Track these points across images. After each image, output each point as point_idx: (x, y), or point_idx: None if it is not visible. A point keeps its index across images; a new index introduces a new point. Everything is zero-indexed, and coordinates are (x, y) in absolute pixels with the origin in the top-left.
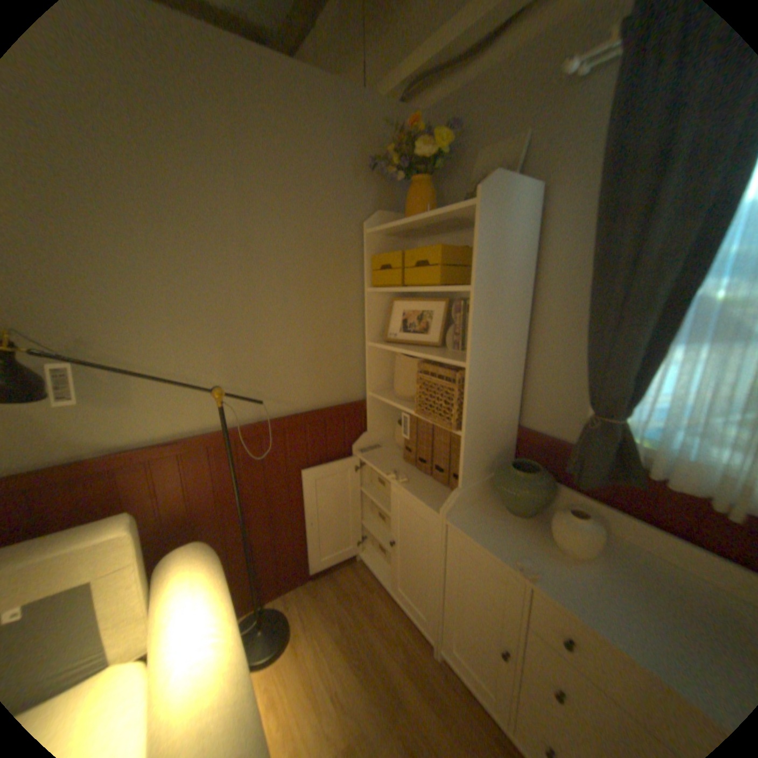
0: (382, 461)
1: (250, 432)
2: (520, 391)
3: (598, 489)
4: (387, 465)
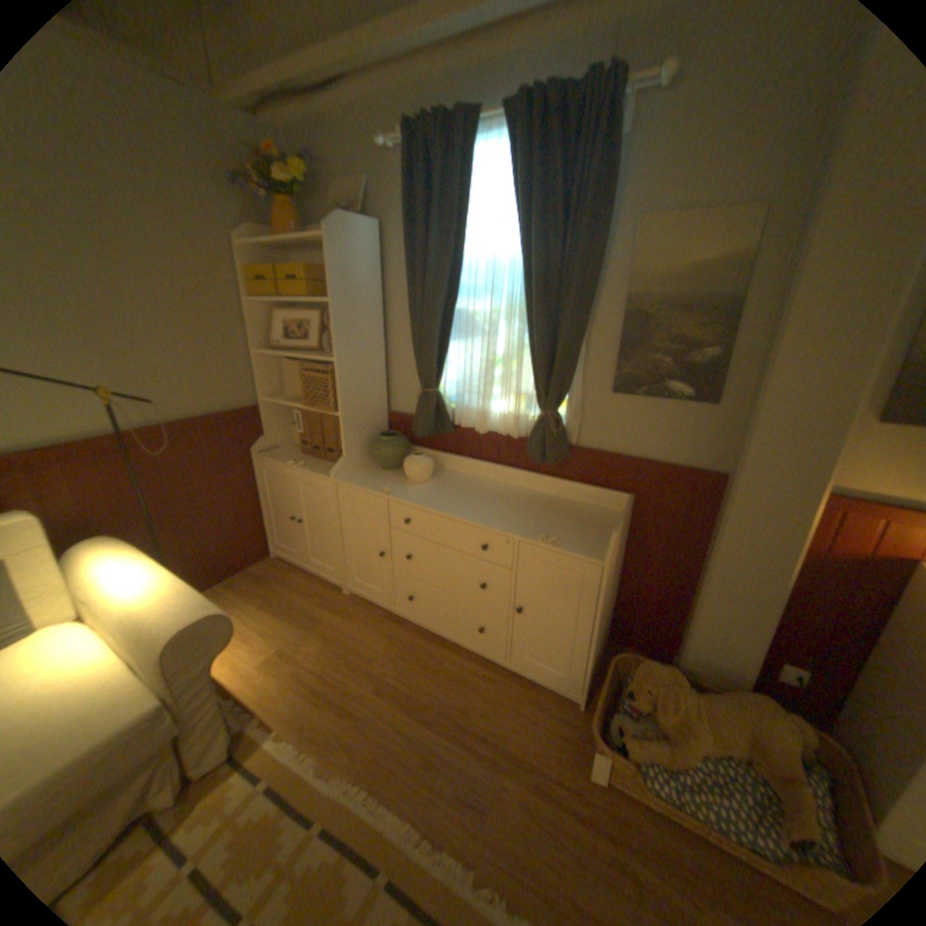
0: (281, 457)
1: (137, 435)
2: (383, 382)
3: (427, 437)
4: (285, 458)
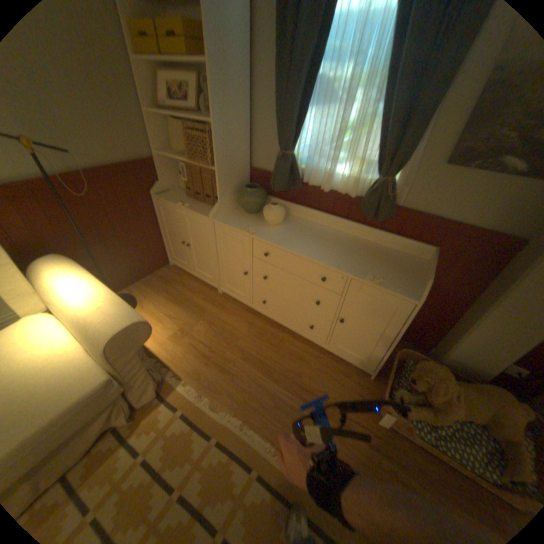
0: (173, 198)
1: (64, 178)
2: (248, 142)
3: (282, 191)
4: (176, 199)
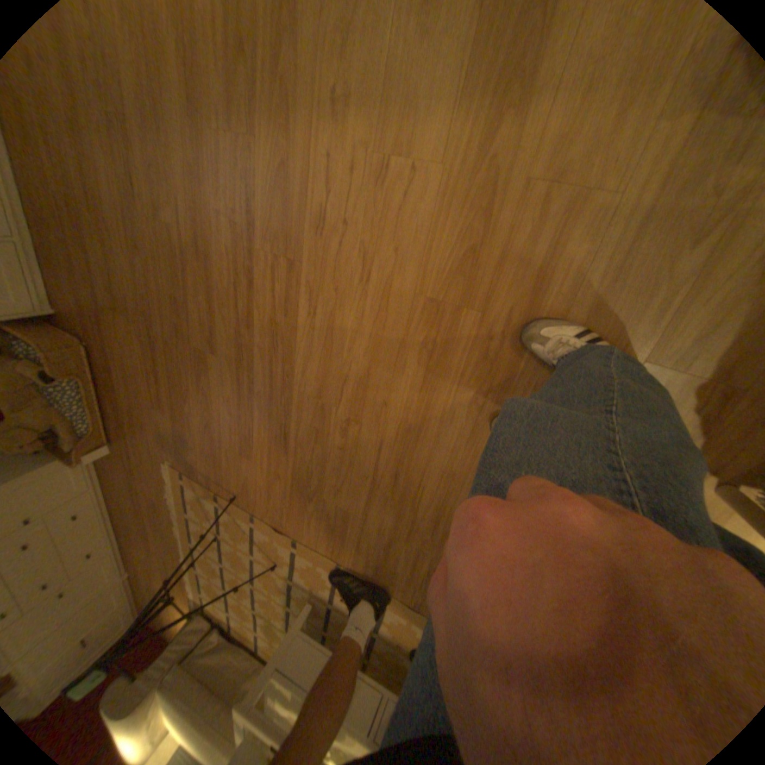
0: None
1: None
2: None
3: None
4: None
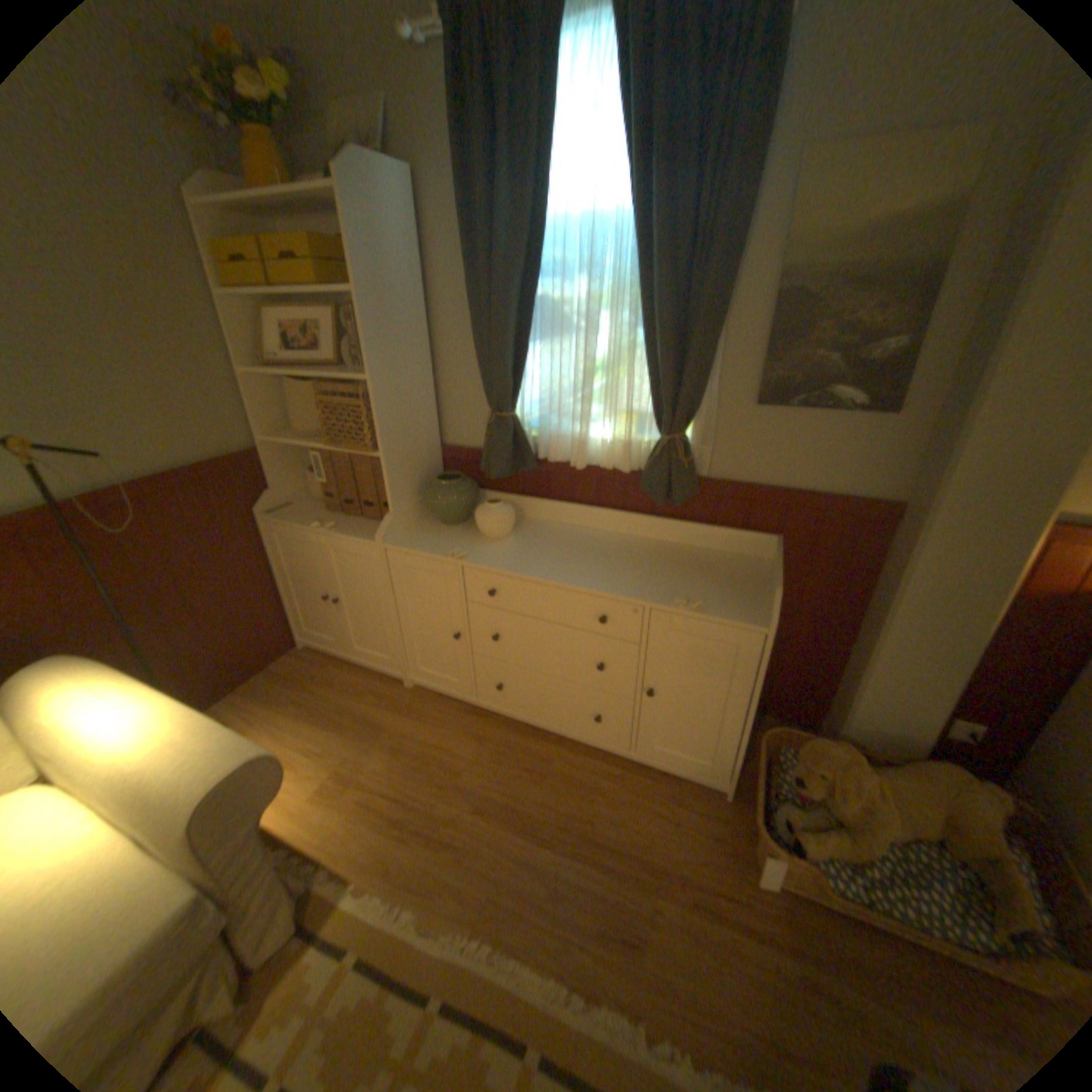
0: (300, 516)
1: (86, 504)
2: (434, 406)
3: (504, 478)
4: (306, 518)
